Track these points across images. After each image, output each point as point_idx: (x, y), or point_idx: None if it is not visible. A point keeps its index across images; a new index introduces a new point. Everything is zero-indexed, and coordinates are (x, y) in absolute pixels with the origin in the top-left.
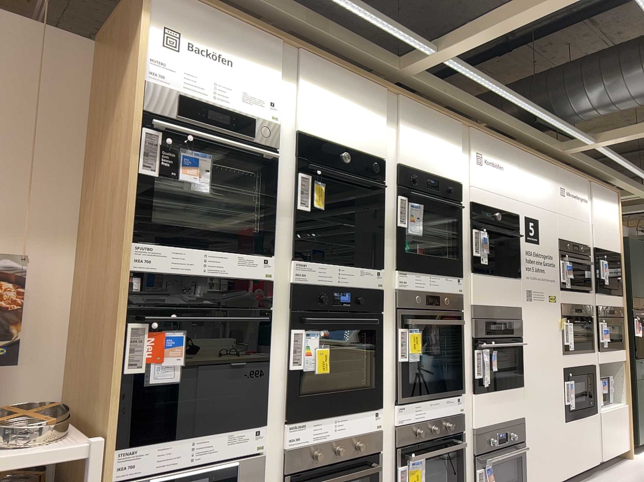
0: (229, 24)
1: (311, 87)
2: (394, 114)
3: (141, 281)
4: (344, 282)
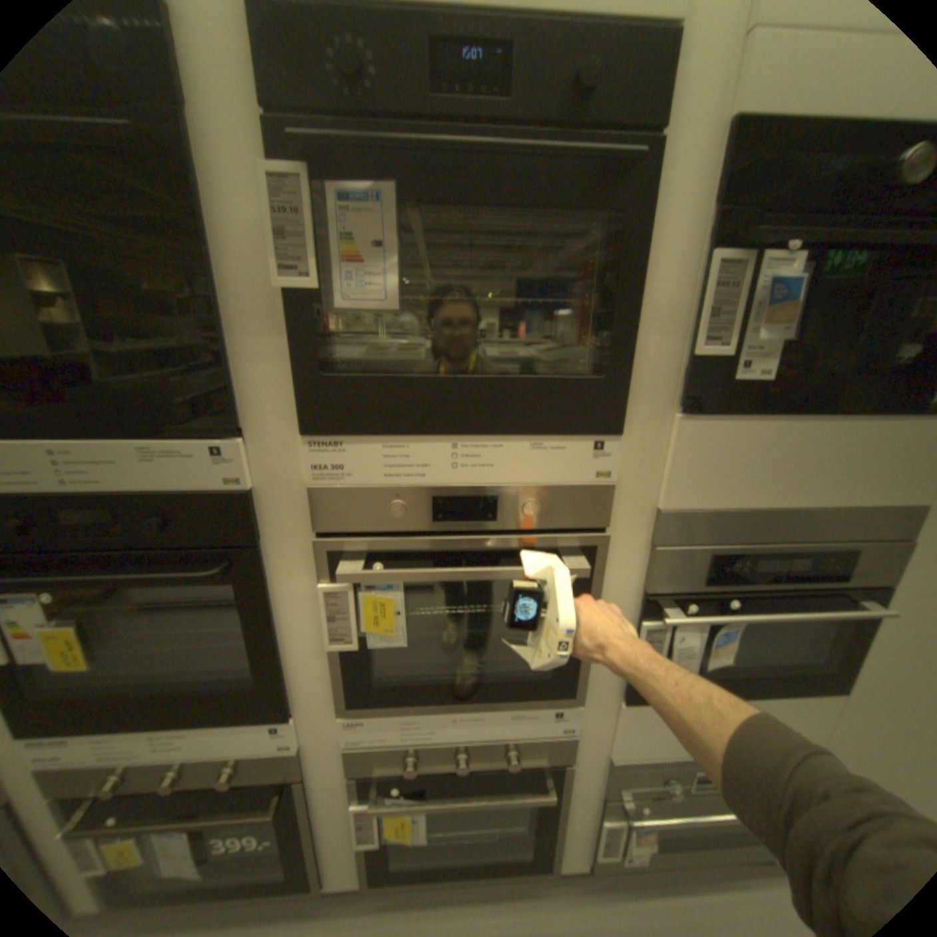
0: None
1: None
2: None
3: None
4: (83, 485)
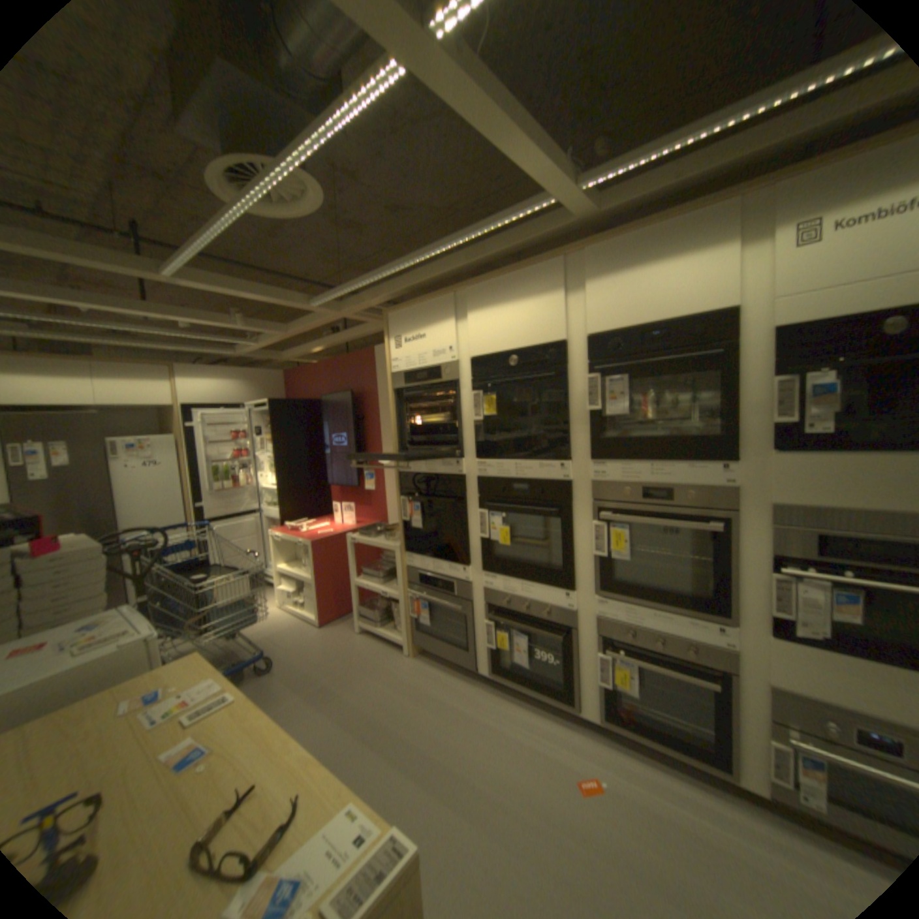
0: (414, 305)
1: (474, 310)
2: (583, 268)
3: (398, 479)
4: (521, 477)
